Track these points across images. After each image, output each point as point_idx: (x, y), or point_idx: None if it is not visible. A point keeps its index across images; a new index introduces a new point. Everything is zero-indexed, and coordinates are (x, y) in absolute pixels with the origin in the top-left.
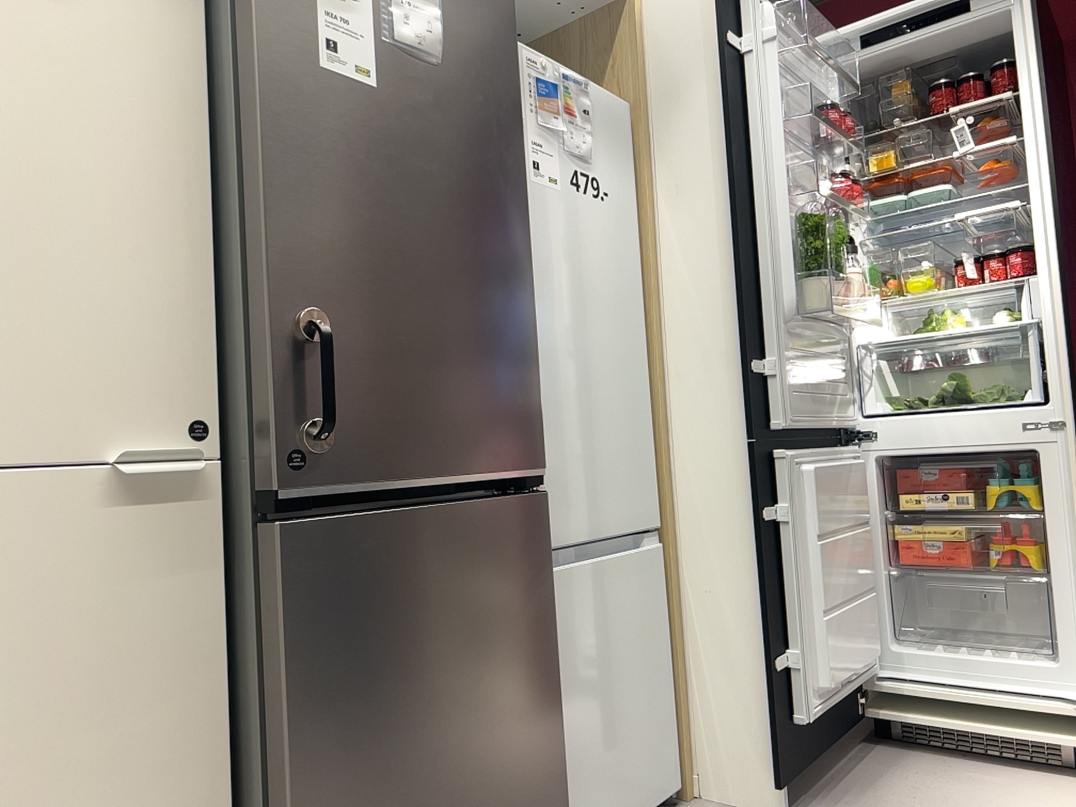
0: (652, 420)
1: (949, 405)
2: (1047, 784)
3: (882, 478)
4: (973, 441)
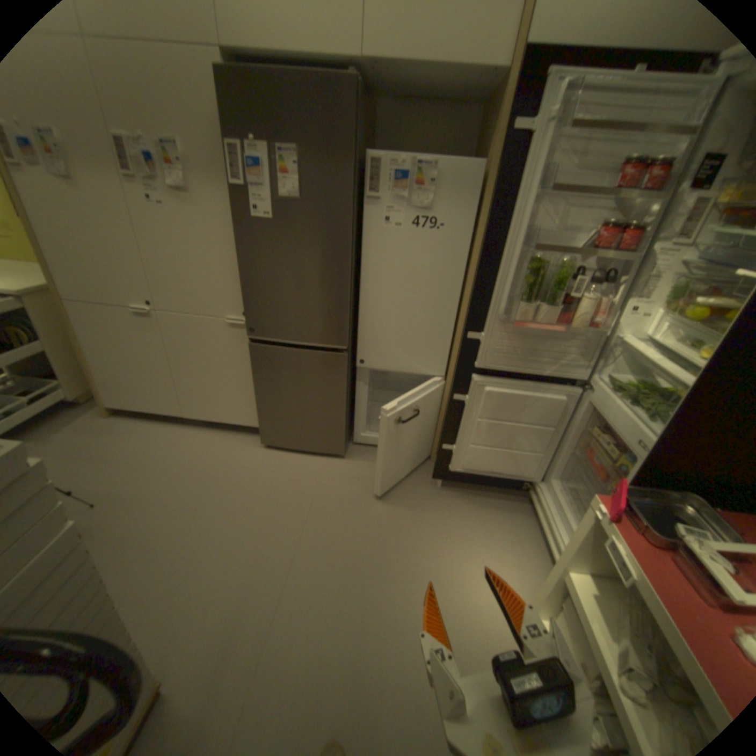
0: (456, 333)
1: (634, 401)
2: (539, 569)
3: (593, 412)
4: (619, 428)
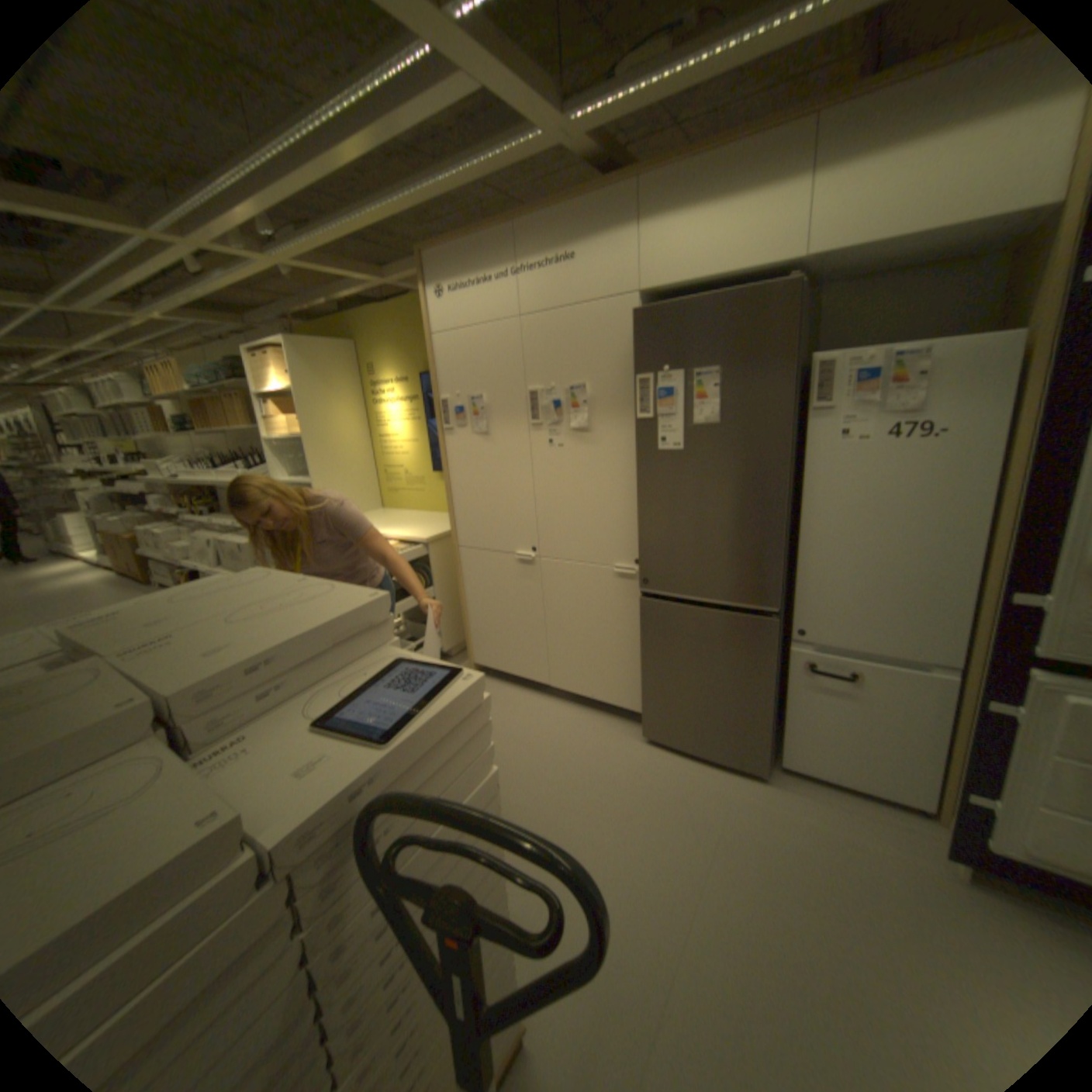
0: (984, 596)
1: None
2: None
3: None
4: None
